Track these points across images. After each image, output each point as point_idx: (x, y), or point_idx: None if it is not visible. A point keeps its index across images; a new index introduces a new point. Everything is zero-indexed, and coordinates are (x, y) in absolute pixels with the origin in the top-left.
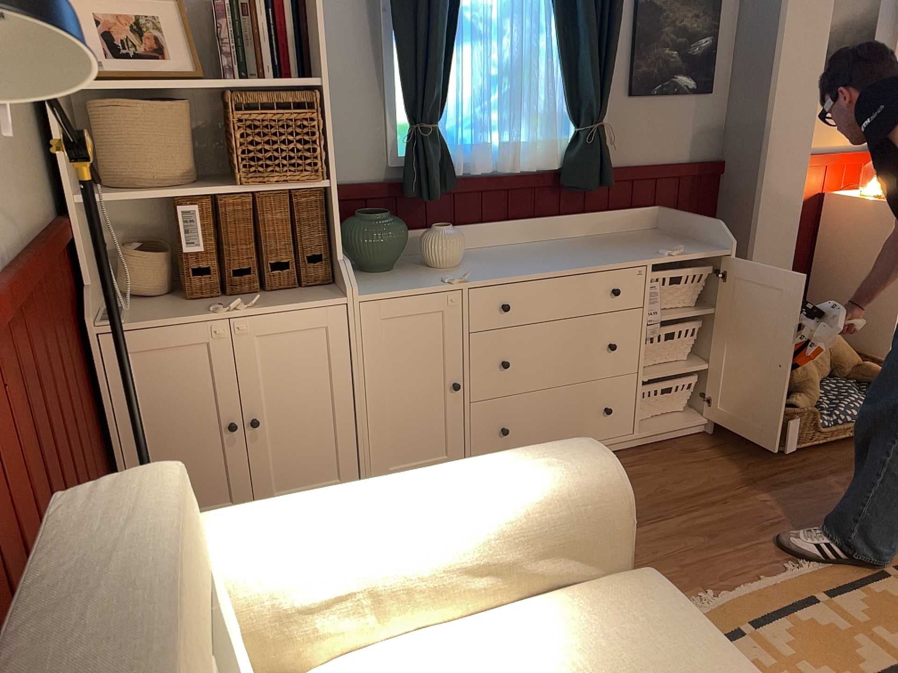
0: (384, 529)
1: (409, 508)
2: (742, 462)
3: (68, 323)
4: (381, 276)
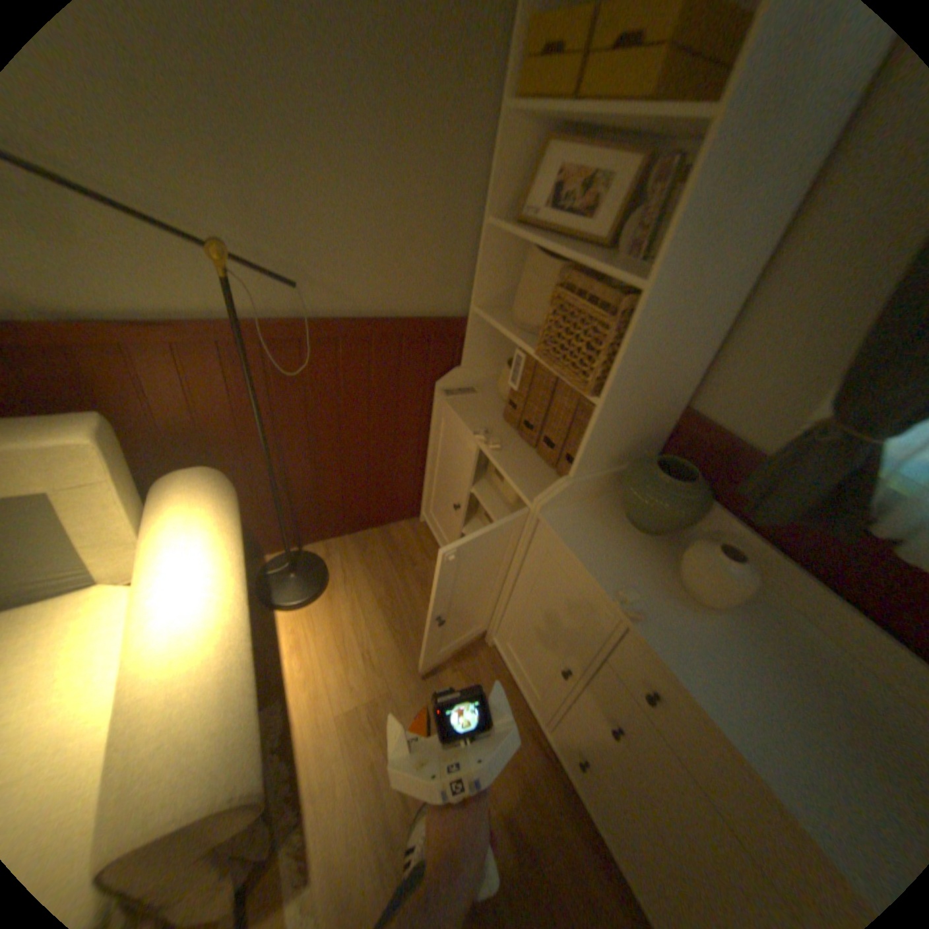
0: (142, 599)
1: (153, 612)
2: None
3: (415, 377)
4: (624, 528)
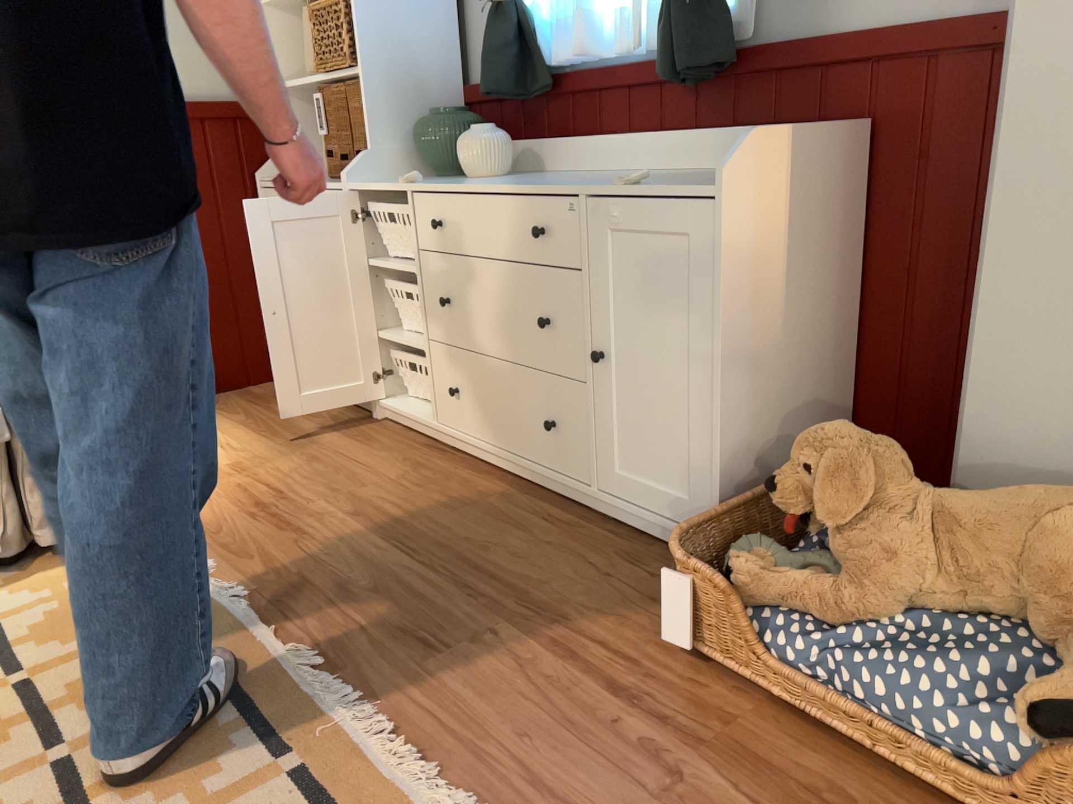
0: None
1: None
2: (628, 608)
3: (230, 172)
4: (425, 179)
